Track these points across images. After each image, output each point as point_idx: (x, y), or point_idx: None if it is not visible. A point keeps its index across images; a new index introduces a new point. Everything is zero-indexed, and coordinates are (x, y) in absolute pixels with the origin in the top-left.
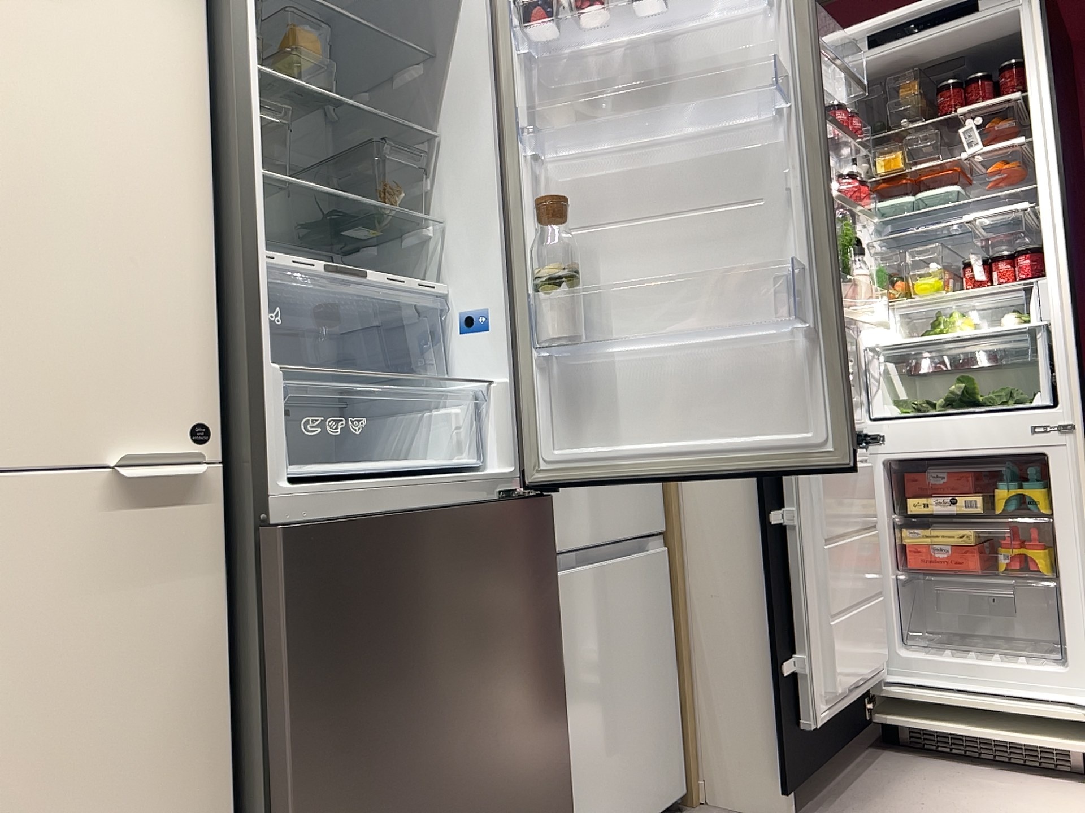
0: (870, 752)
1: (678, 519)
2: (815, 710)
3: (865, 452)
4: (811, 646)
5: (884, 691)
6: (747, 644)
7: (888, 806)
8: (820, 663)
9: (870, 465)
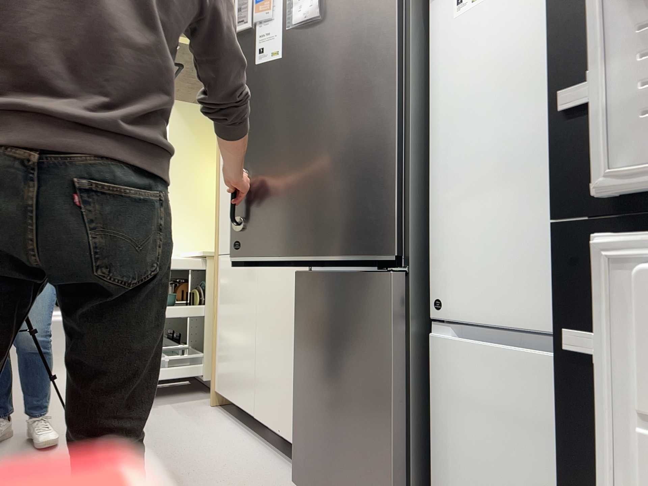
0: None
1: None
2: None
3: None
4: None
5: None
6: None
7: None
8: None
9: None
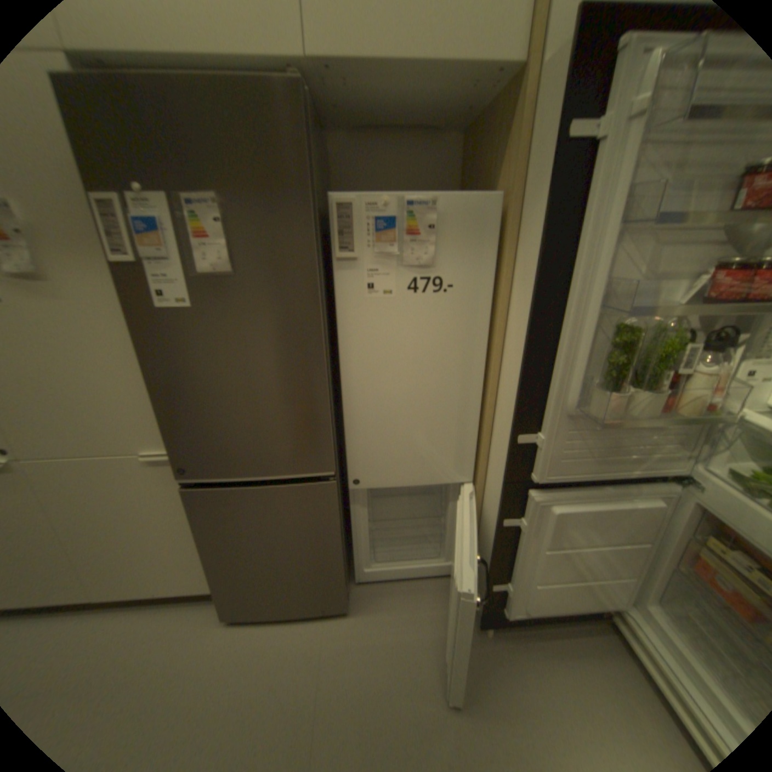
0: (600, 631)
1: (481, 478)
2: (511, 613)
3: (674, 491)
4: (516, 588)
5: (623, 615)
6: (491, 558)
7: (548, 674)
8: (526, 597)
9: (685, 498)
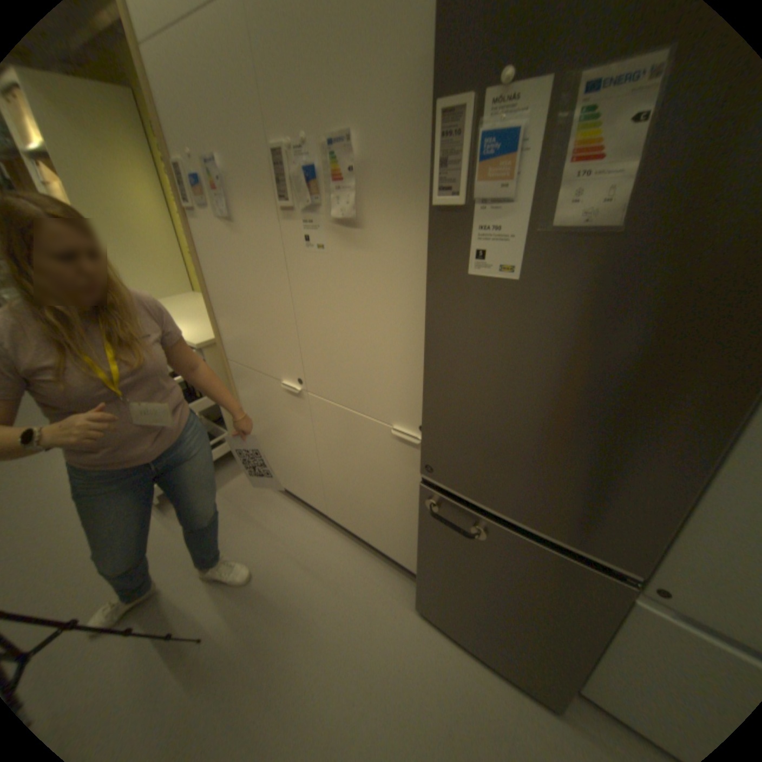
0: None
1: None
2: None
3: None
4: None
5: None
6: None
7: None
8: None
9: None
